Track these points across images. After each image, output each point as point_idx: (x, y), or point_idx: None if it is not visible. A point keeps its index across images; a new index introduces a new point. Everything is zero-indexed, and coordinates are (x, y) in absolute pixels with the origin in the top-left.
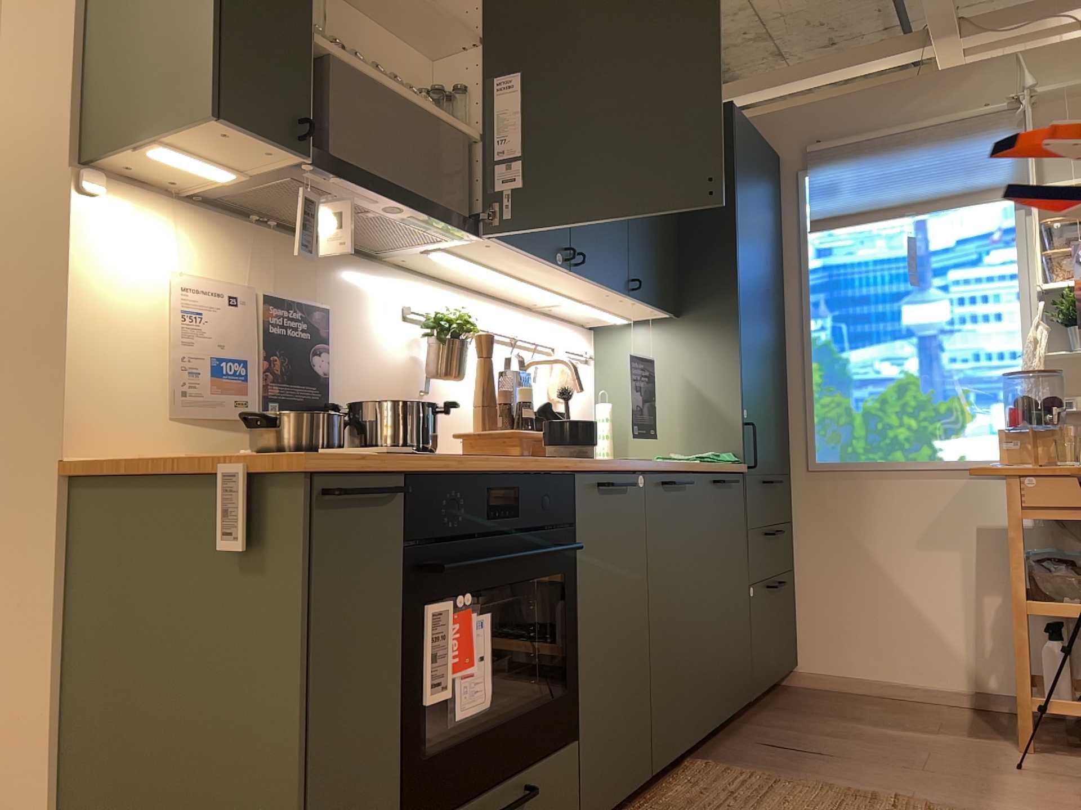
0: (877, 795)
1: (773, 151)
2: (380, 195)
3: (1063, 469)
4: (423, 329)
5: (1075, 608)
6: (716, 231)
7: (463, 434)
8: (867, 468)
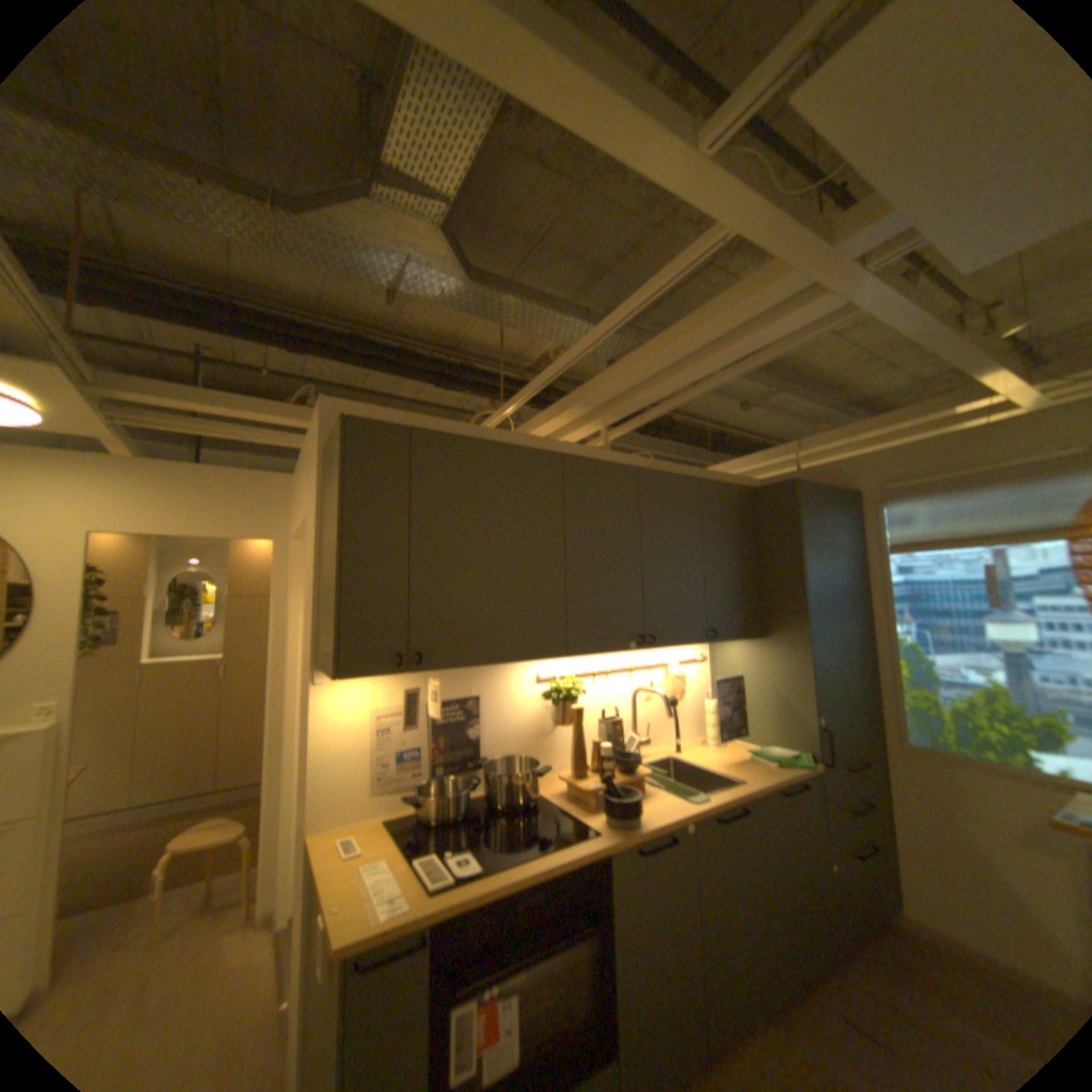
0: None
1: (855, 487)
2: (470, 667)
3: None
4: (545, 696)
5: None
6: (789, 576)
7: (563, 779)
8: (960, 761)
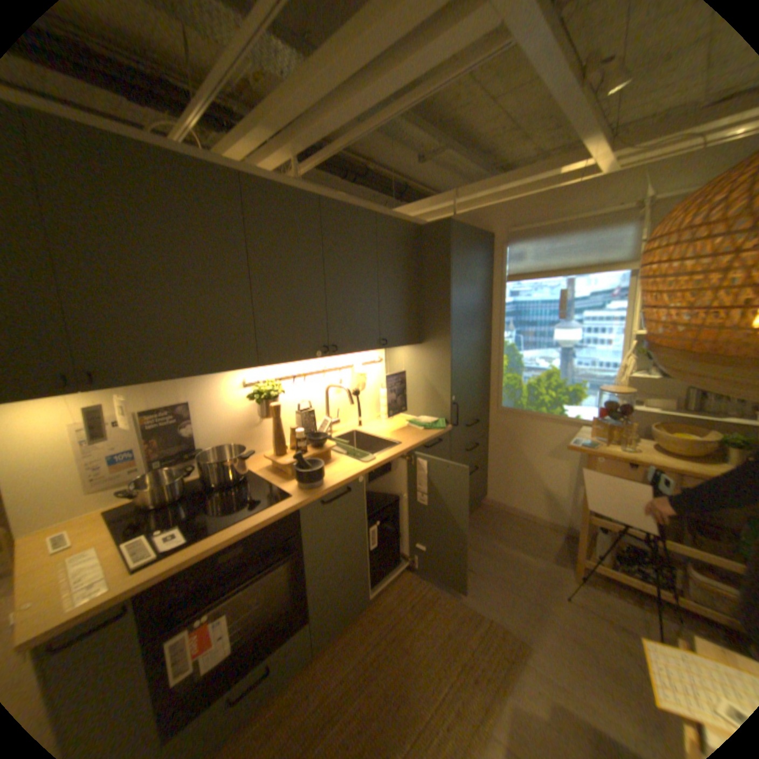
0: (481, 622)
1: (491, 230)
2: (157, 381)
3: (622, 459)
4: (250, 397)
5: (617, 528)
6: (440, 298)
7: (266, 457)
8: (527, 414)
